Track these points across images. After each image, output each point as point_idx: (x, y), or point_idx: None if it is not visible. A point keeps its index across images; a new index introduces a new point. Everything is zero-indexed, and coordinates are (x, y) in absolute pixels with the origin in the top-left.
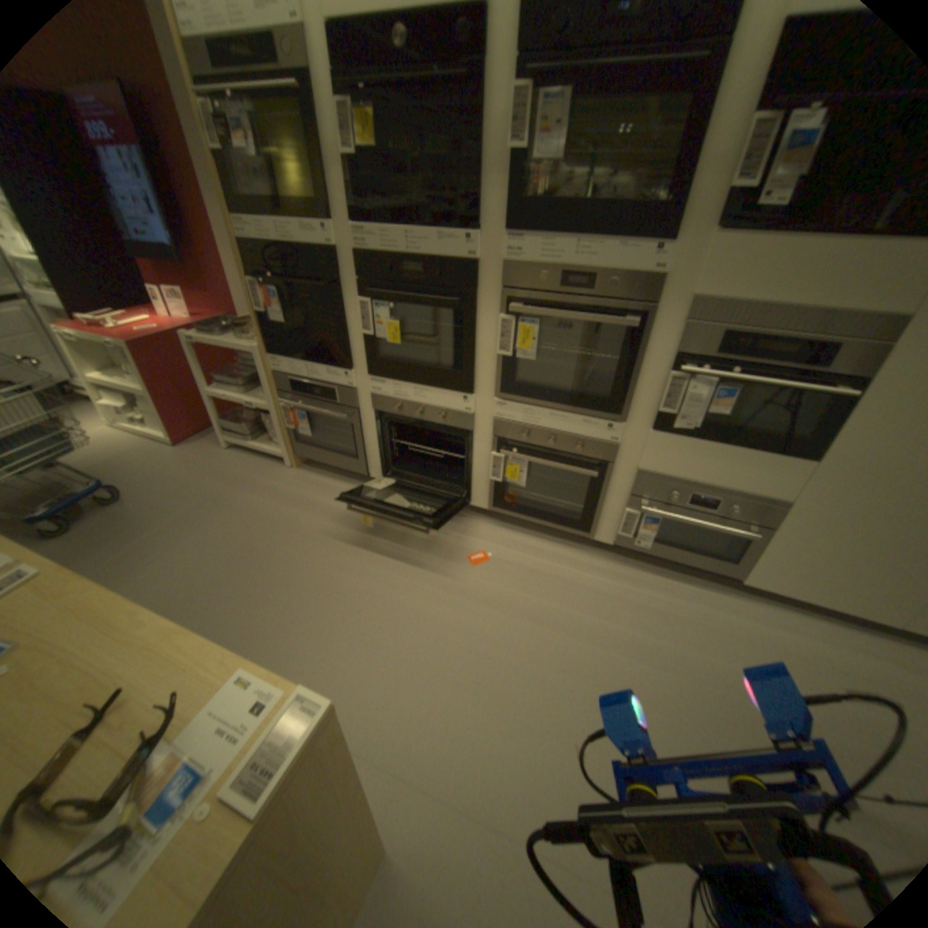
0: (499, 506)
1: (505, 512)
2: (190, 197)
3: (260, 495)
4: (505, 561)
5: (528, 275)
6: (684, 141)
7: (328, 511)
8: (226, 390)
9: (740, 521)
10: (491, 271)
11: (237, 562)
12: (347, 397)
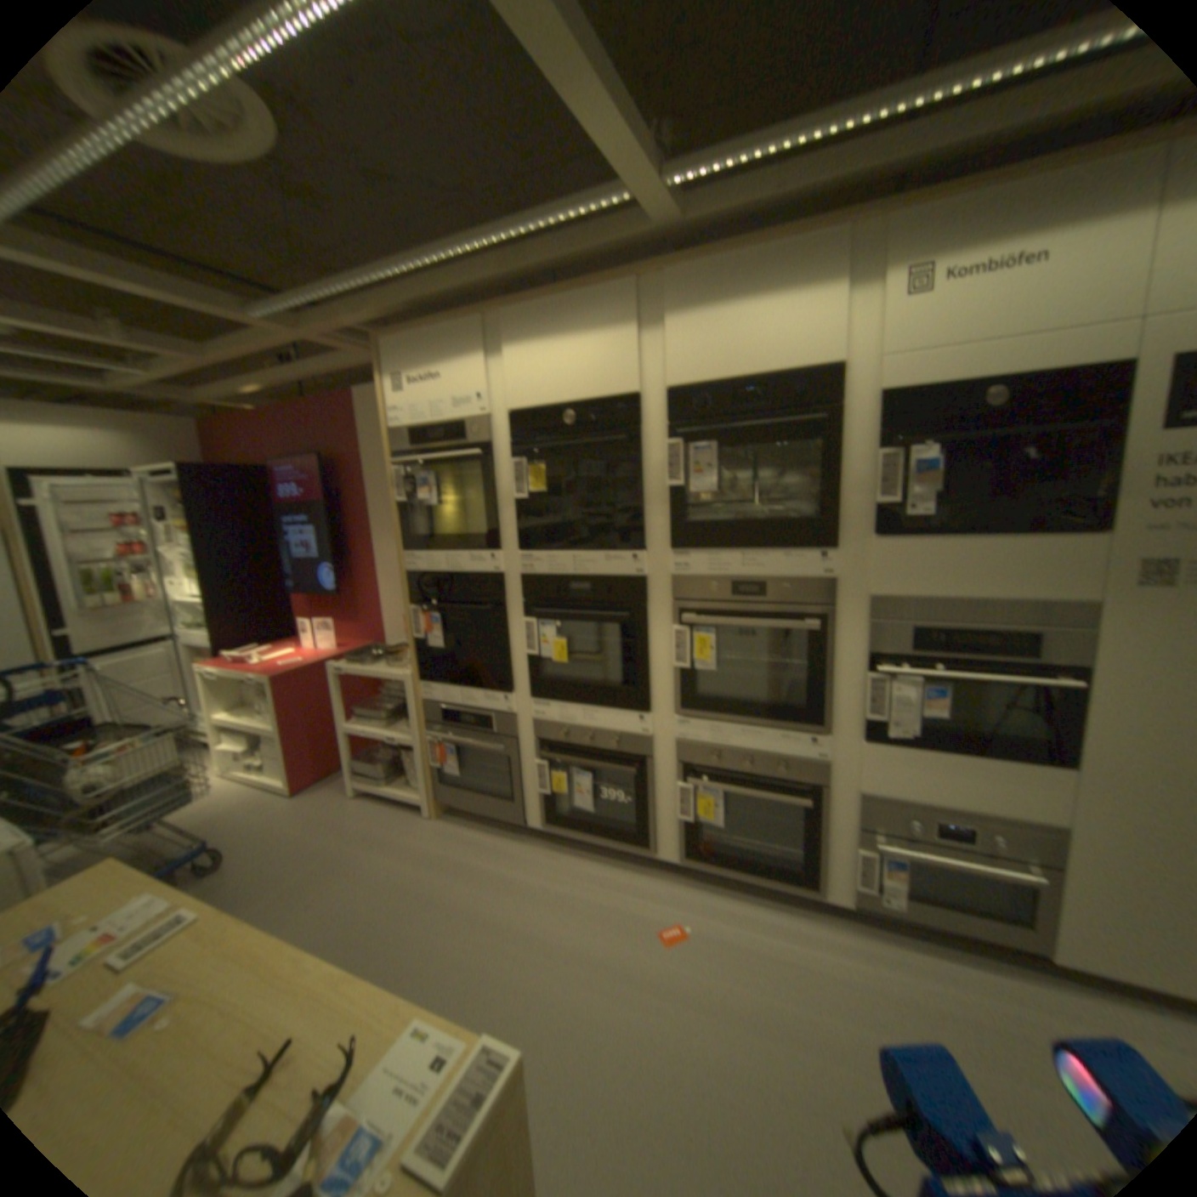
0: (692, 858)
1: (702, 867)
2: (356, 535)
3: (388, 856)
4: (709, 940)
5: (696, 587)
6: (822, 472)
7: (471, 875)
8: (363, 724)
9: (1012, 860)
10: (658, 585)
11: (353, 951)
12: (503, 723)
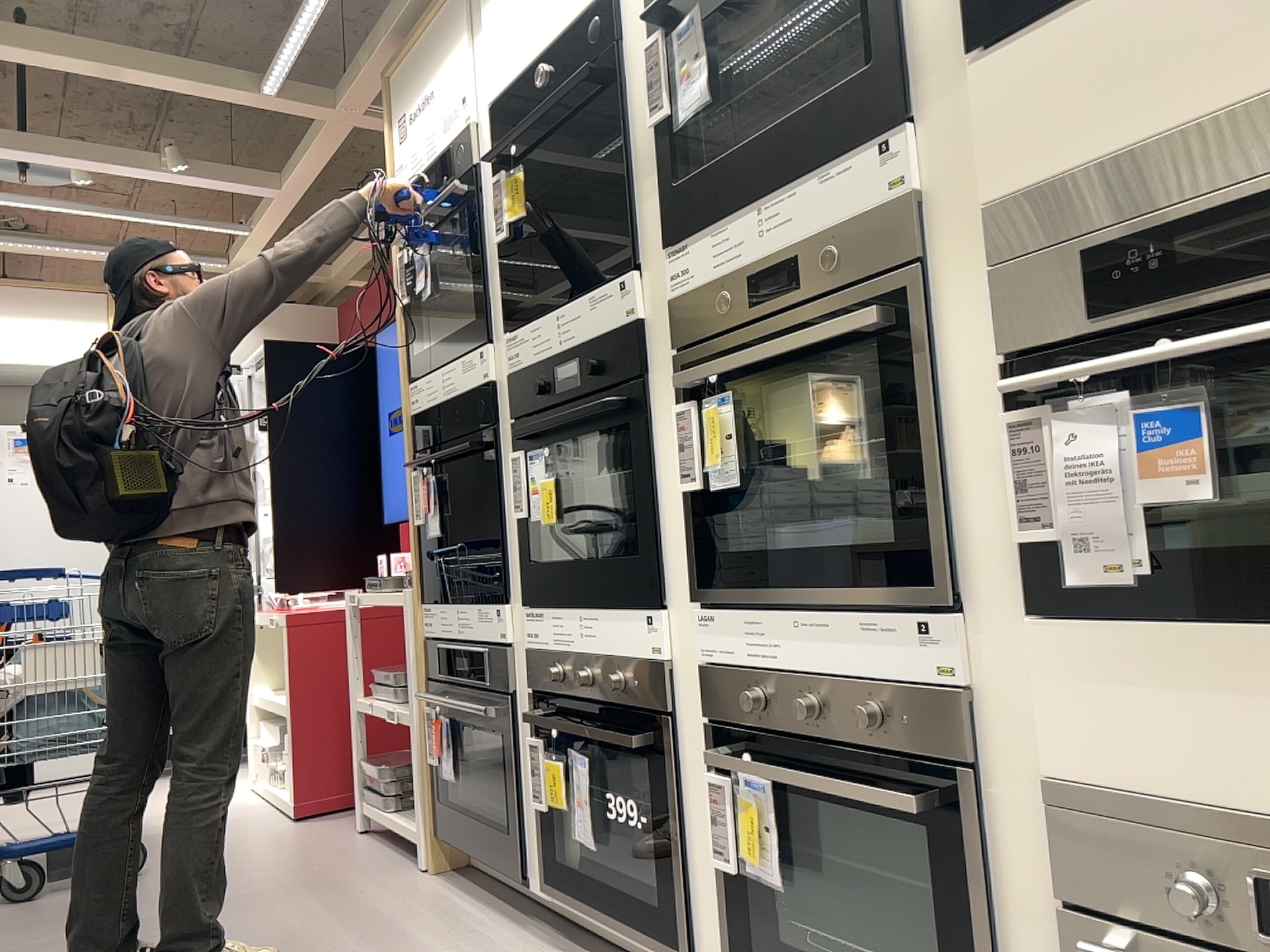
0: None
1: None
2: None
3: (330, 900)
4: None
5: (703, 306)
6: None
7: (405, 947)
8: (386, 695)
9: None
10: (662, 327)
11: None
12: (497, 663)
